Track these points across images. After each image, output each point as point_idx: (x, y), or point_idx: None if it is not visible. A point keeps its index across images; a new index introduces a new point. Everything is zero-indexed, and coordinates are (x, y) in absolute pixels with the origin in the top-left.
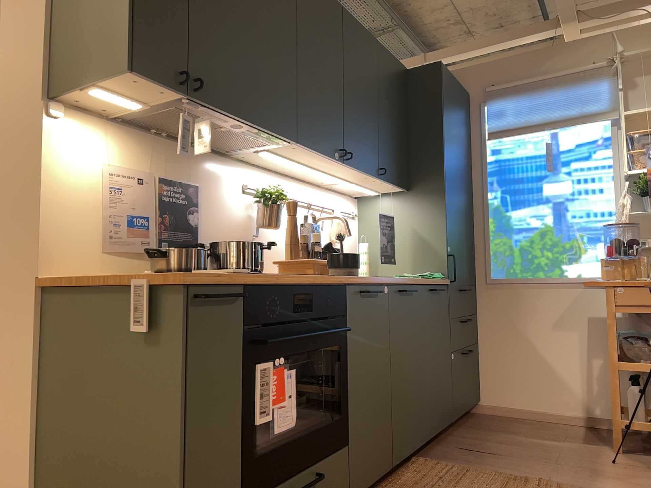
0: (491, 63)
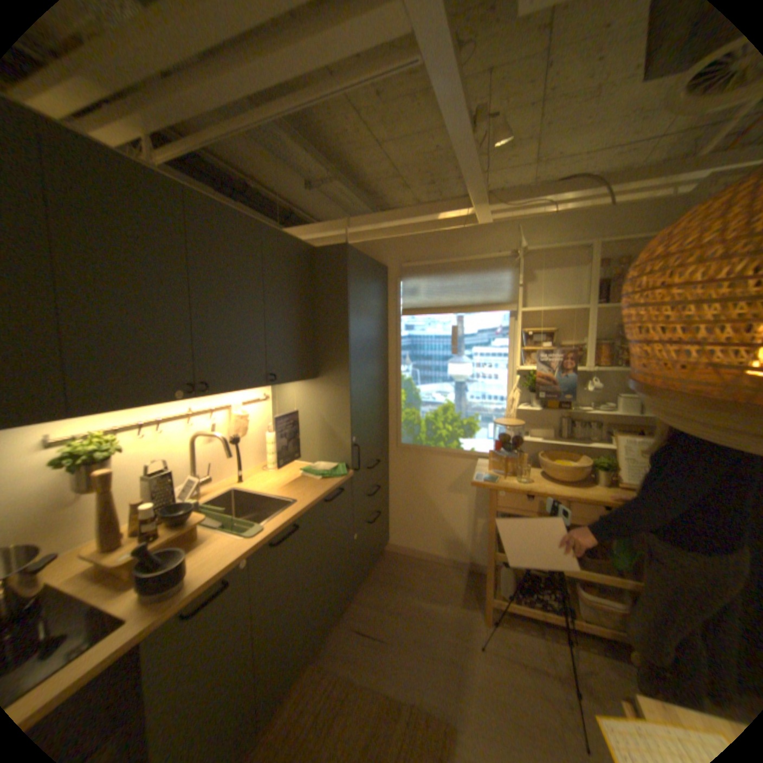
0: (408, 237)
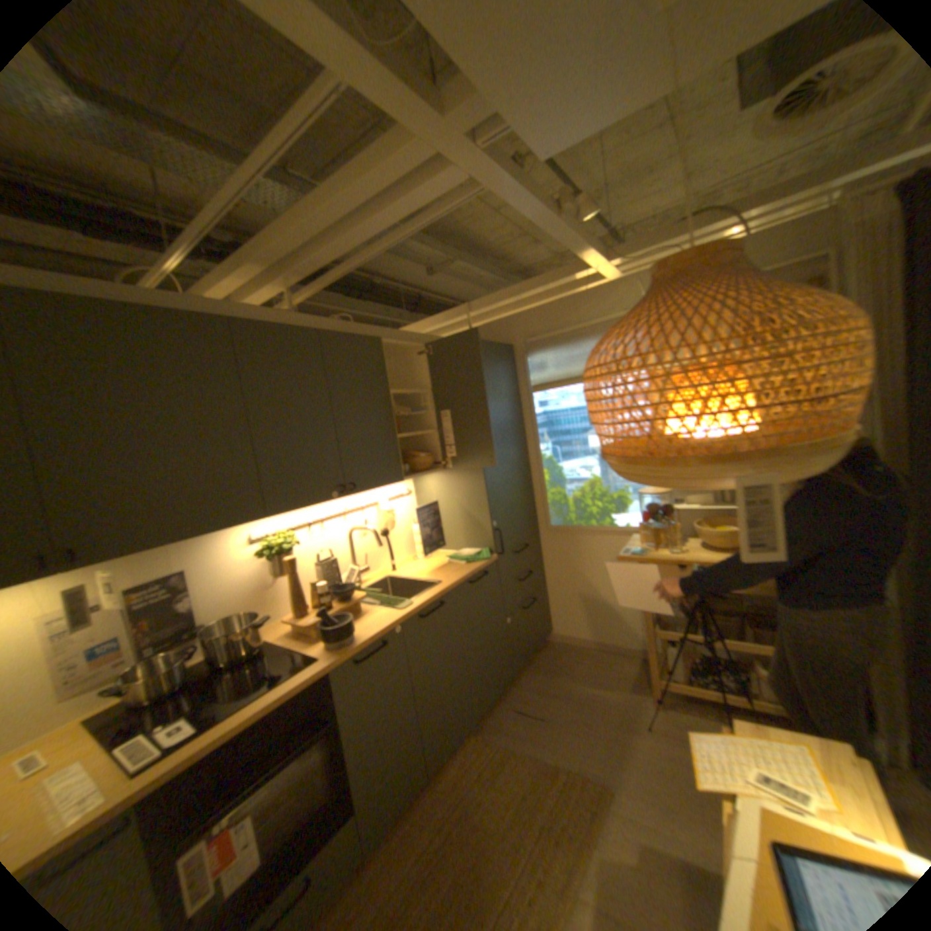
0: (530, 311)
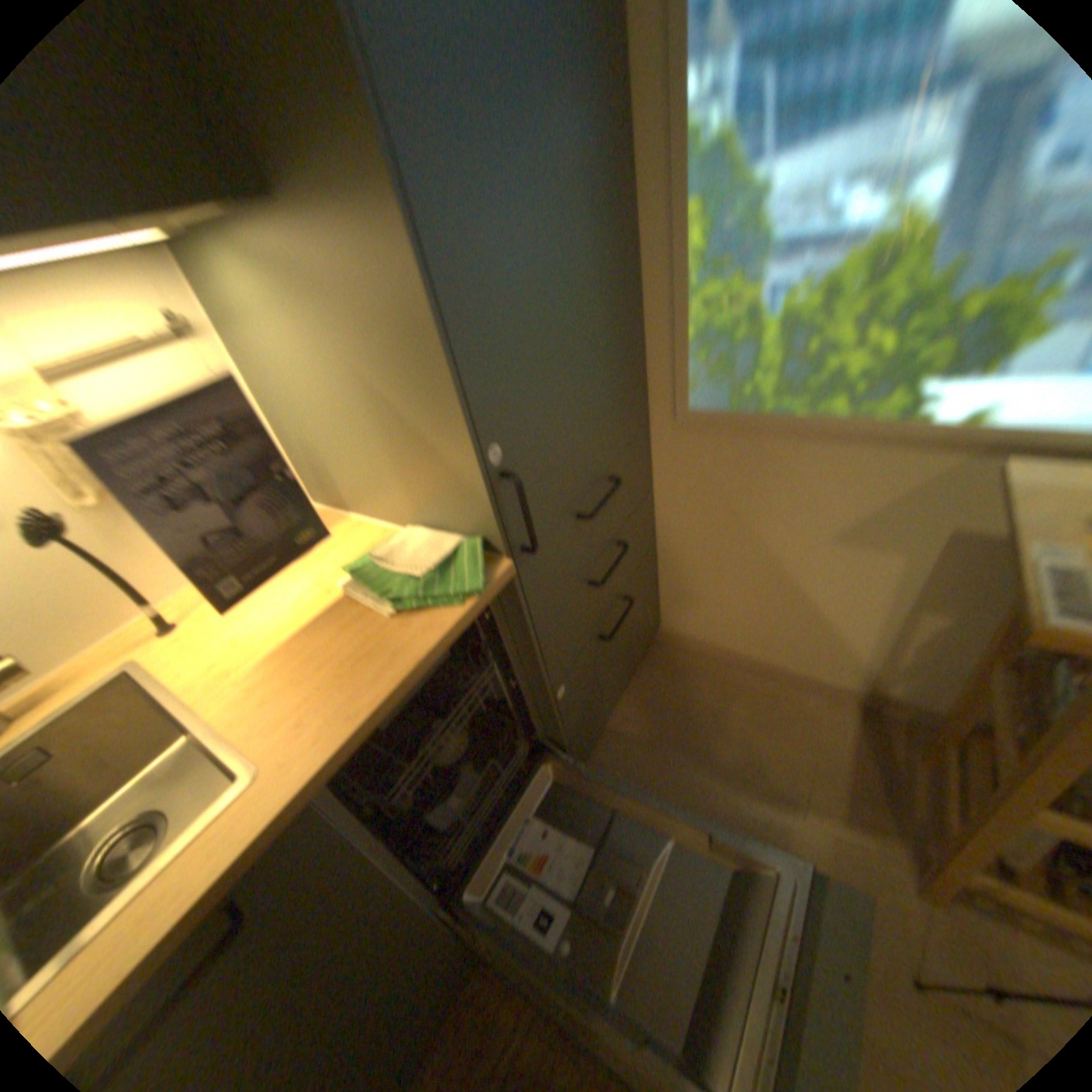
0: None
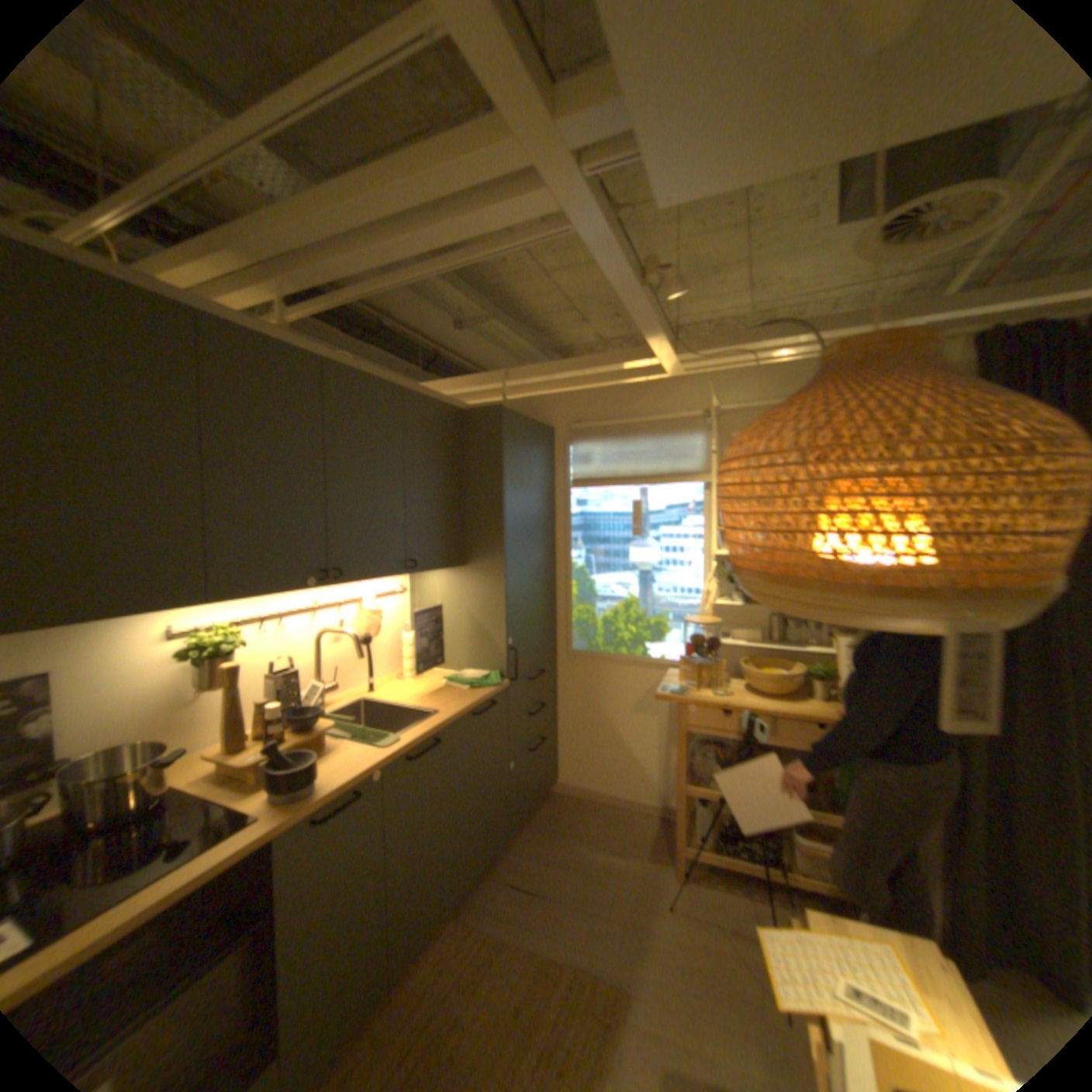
0: (580, 393)
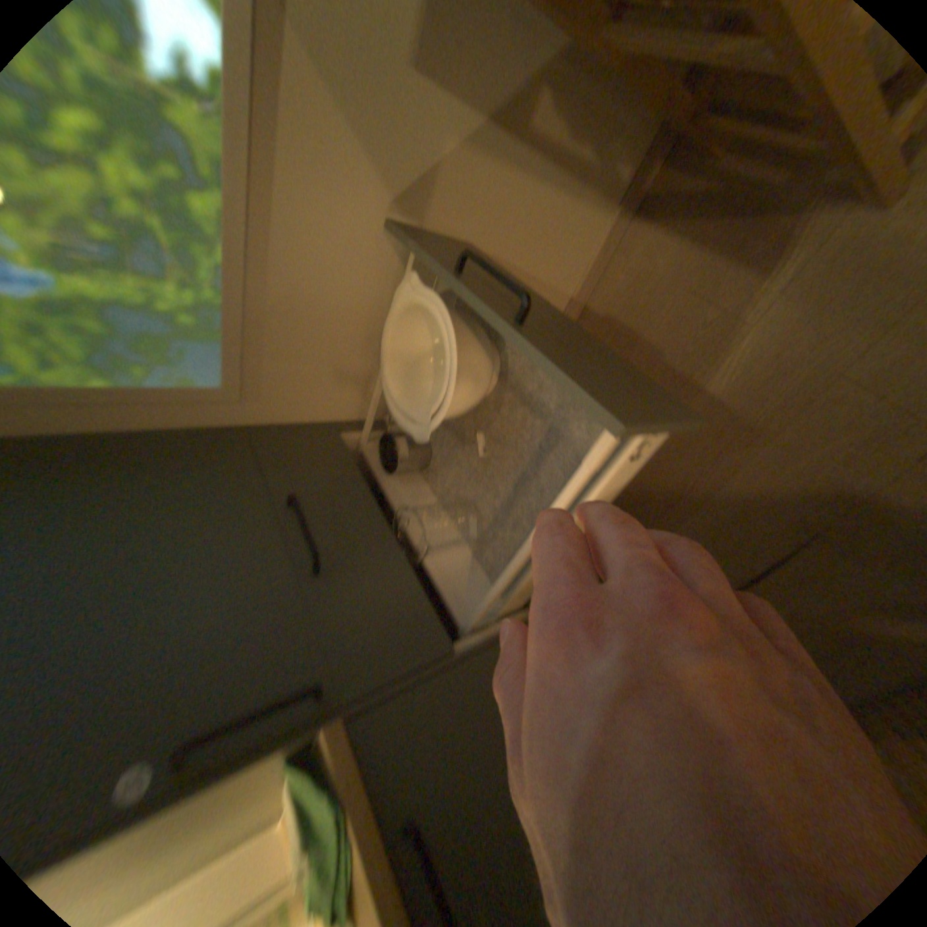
0: None
